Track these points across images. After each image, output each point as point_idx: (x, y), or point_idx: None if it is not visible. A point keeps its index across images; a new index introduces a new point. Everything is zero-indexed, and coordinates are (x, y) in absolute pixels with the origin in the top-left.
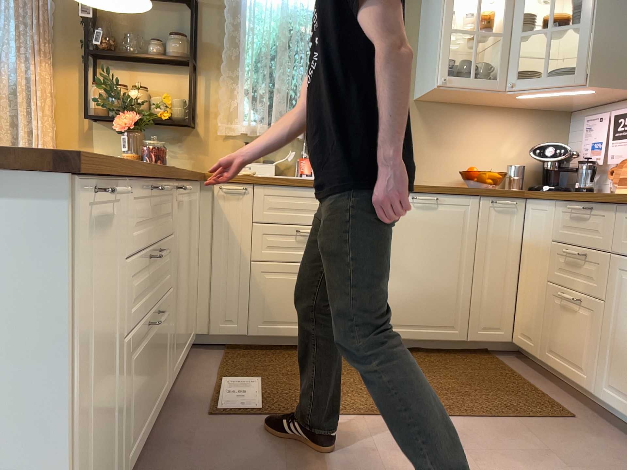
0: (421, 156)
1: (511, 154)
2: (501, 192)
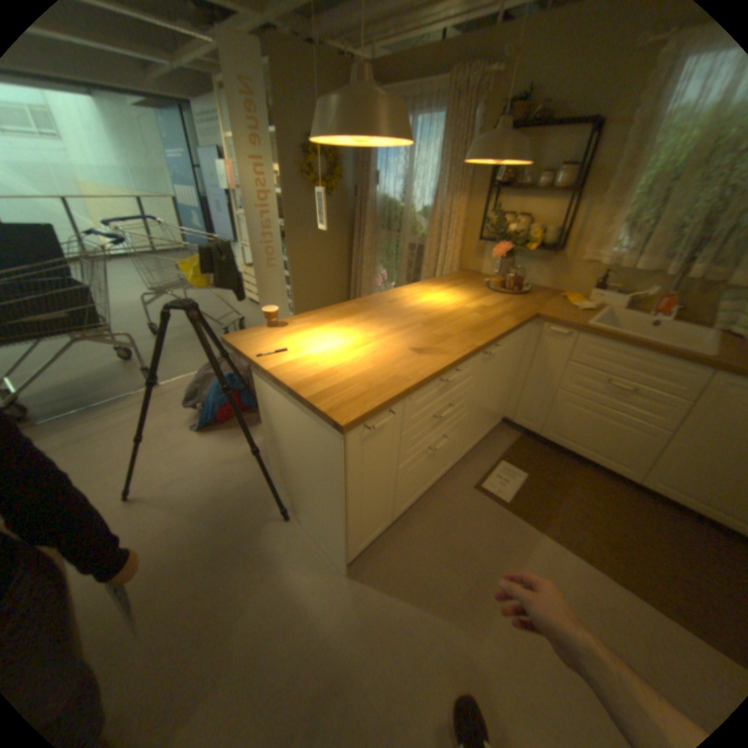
0: None
1: None
2: None
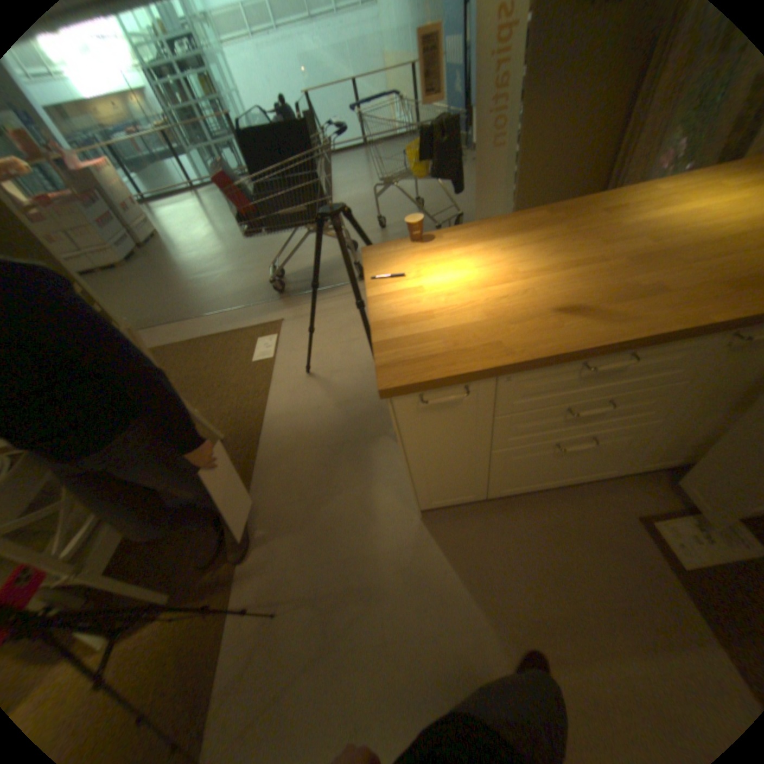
0: None
1: None
2: None
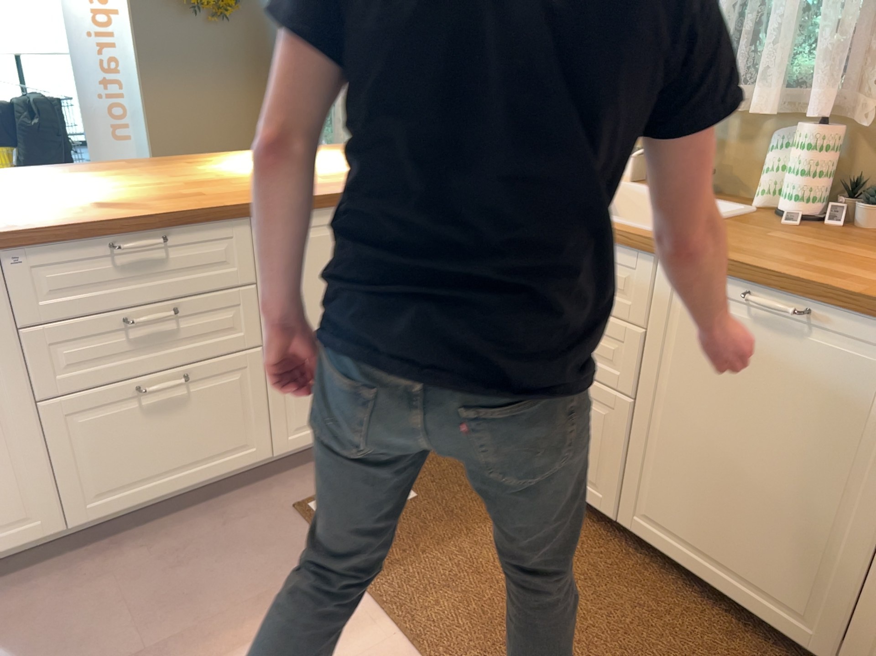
0: None
1: None
2: None
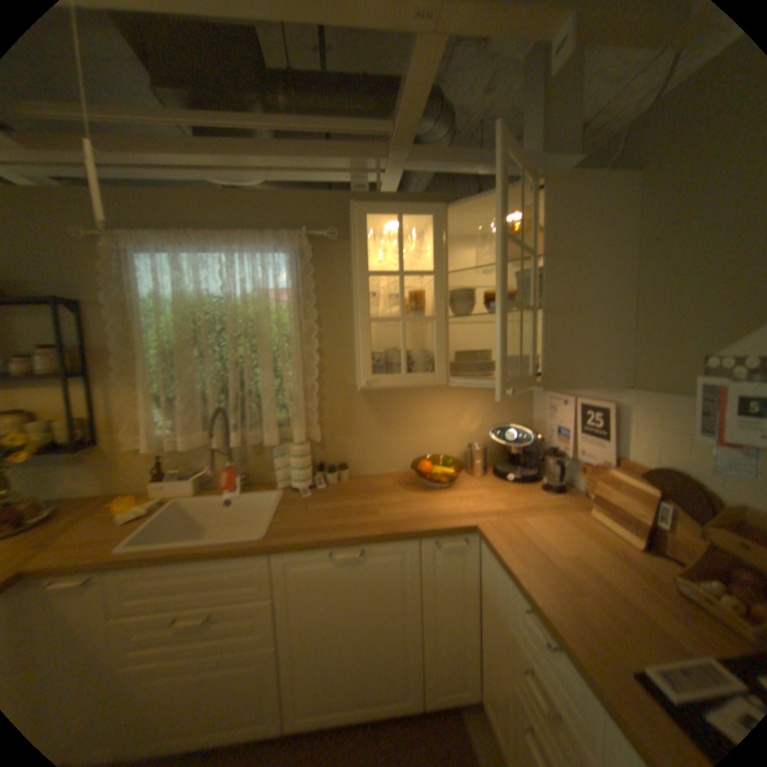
0: (370, 444)
1: (470, 429)
2: (445, 533)
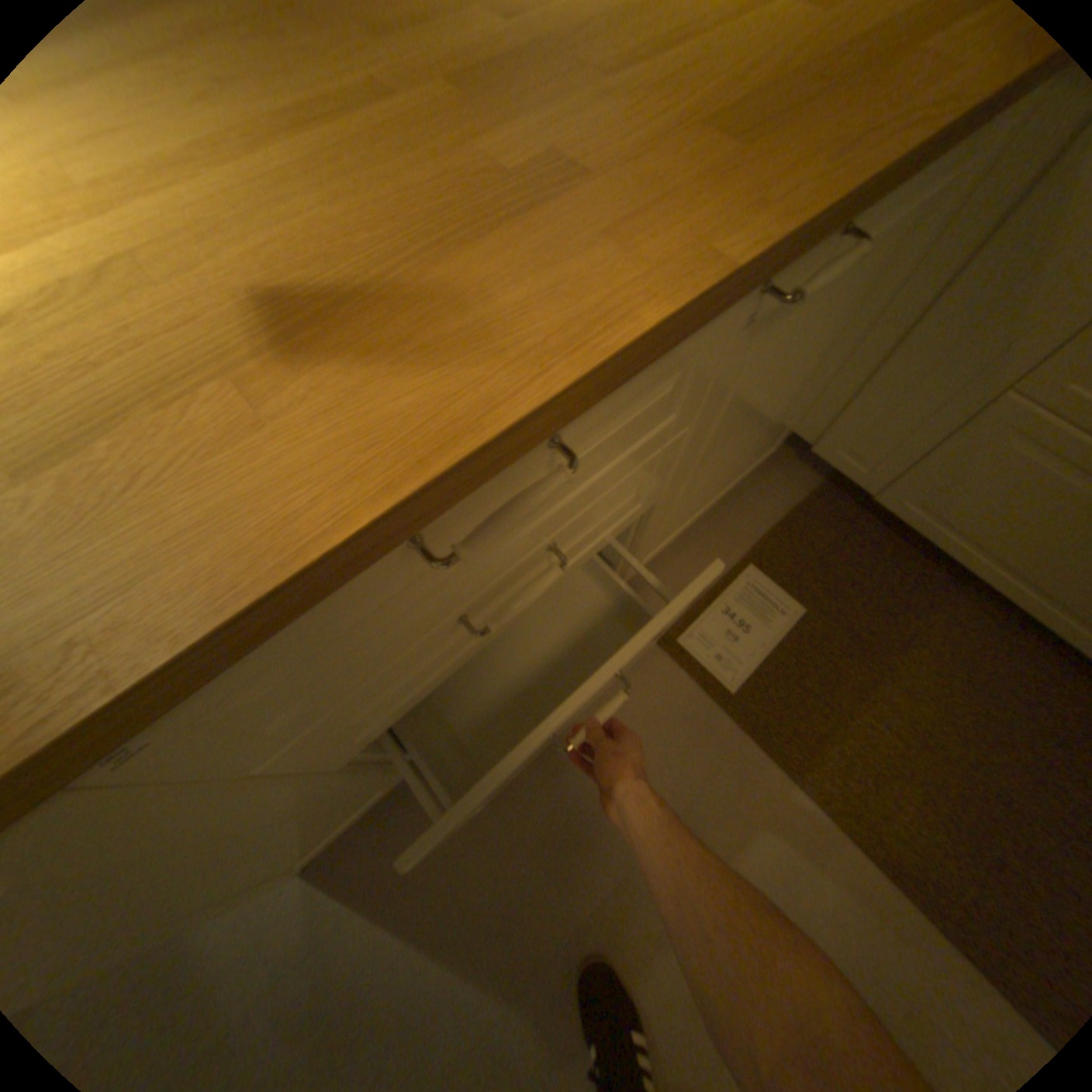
0: None
1: None
2: None
